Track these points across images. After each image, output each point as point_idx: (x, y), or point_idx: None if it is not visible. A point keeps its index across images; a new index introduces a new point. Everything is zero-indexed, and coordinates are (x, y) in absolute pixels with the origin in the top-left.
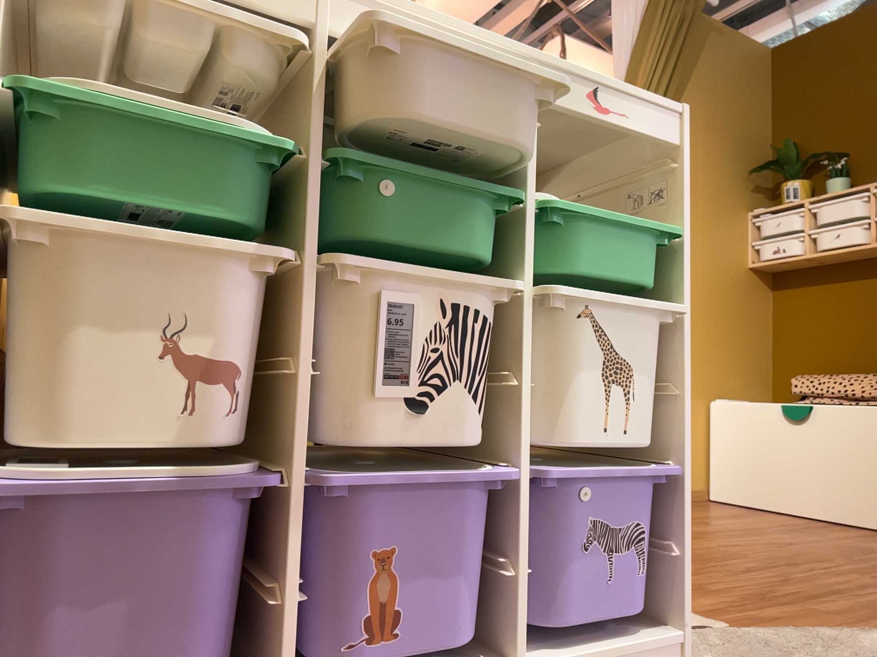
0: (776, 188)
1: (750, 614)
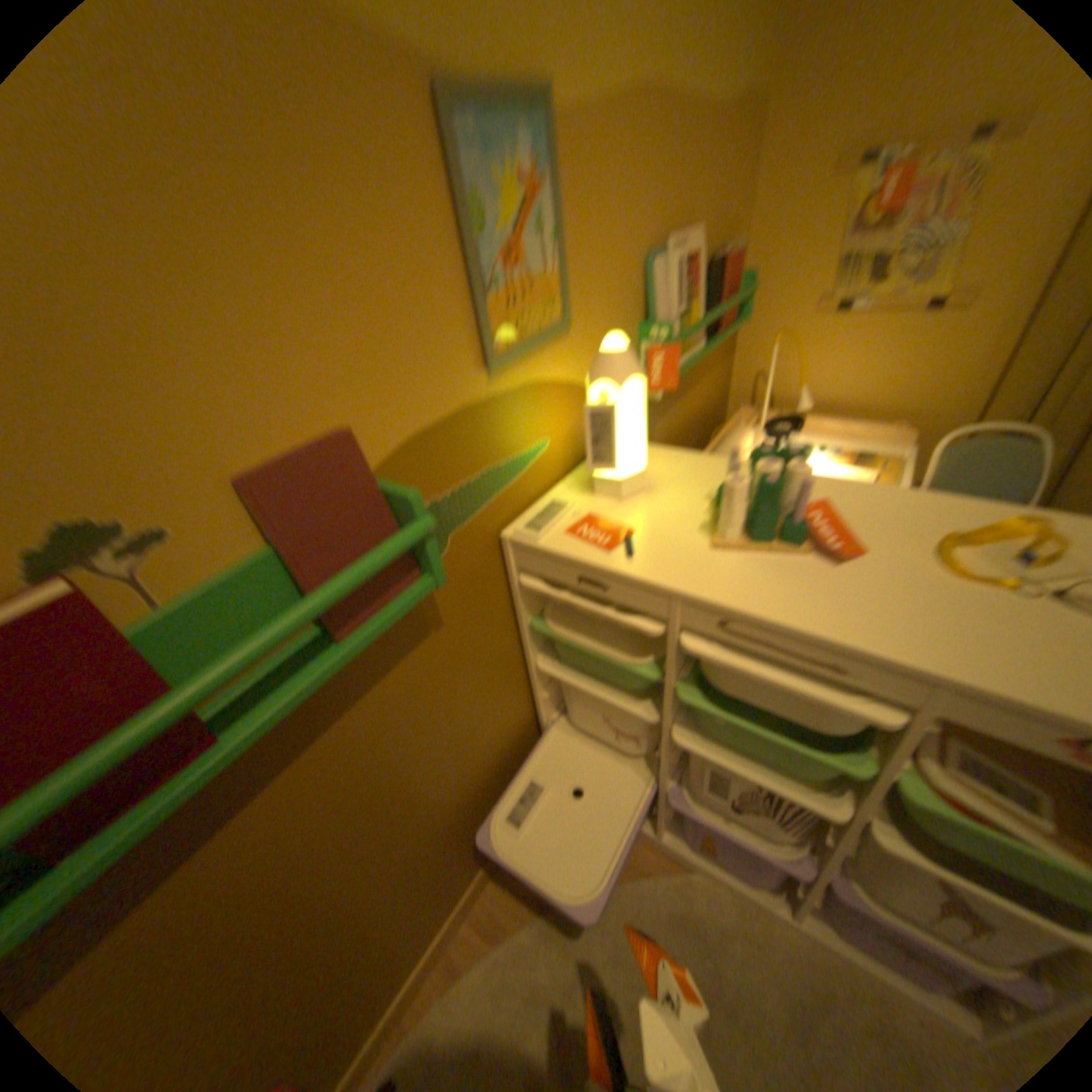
0: None
1: None
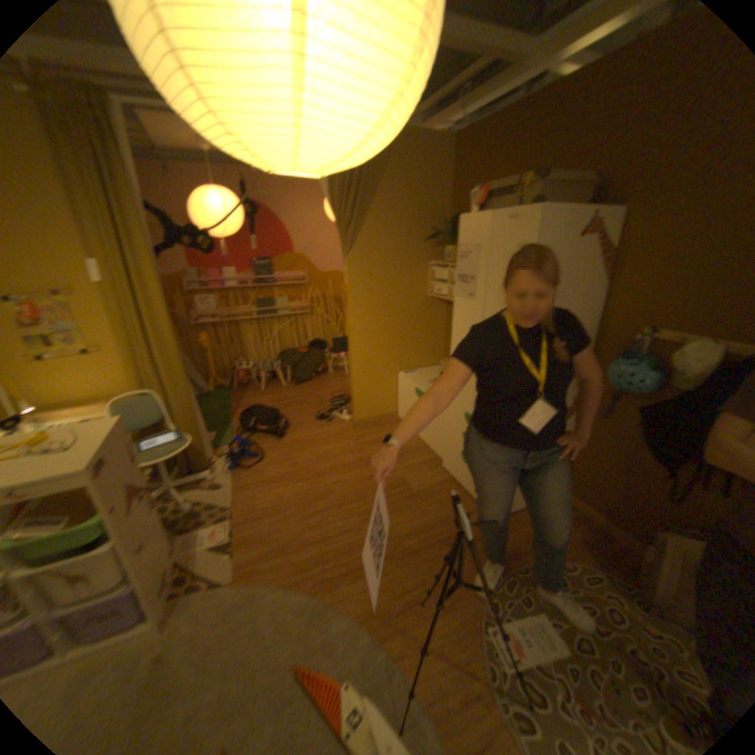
0: (445, 248)
1: (252, 574)
